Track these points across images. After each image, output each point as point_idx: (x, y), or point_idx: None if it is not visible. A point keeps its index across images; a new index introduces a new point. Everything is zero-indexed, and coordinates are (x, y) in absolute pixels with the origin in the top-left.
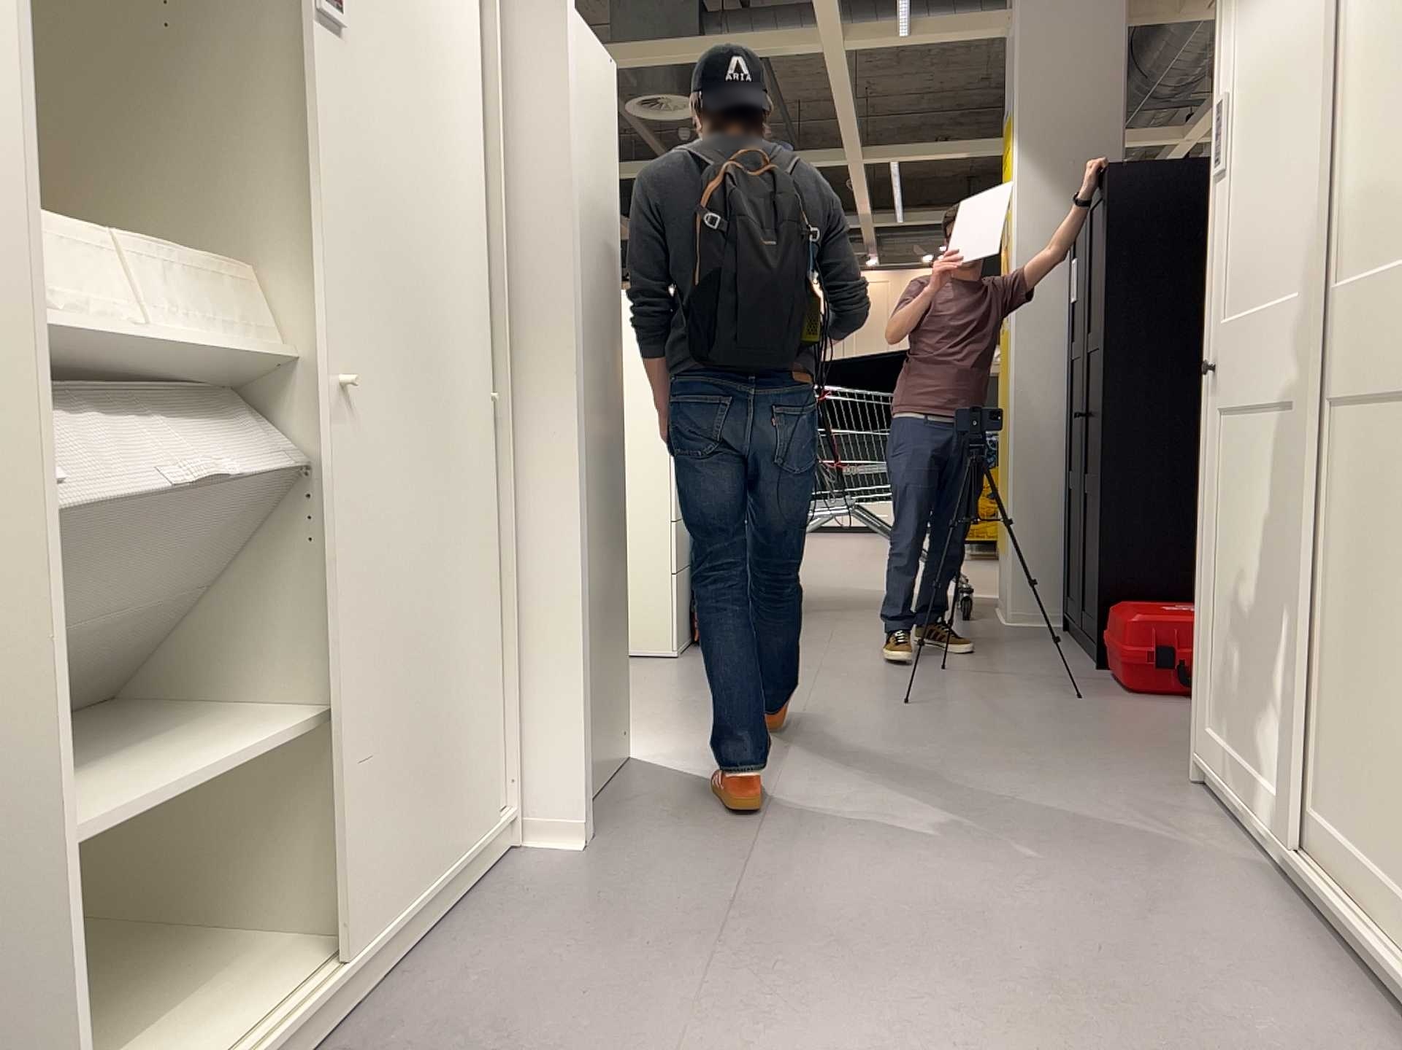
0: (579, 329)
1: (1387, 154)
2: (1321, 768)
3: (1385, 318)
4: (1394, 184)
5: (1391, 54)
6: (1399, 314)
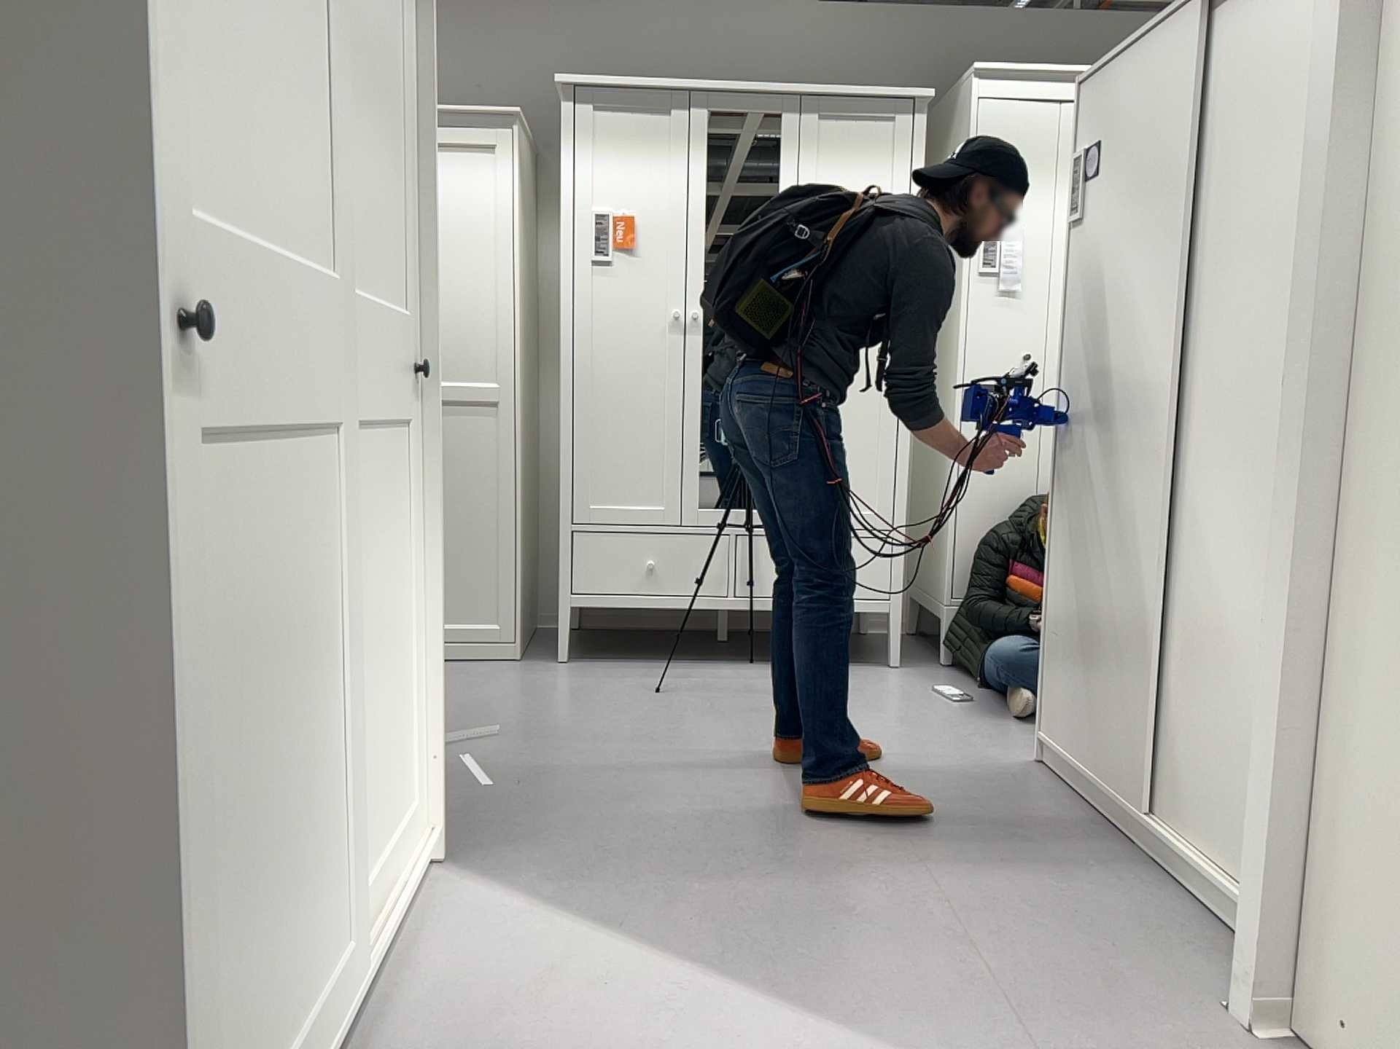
0: (1307, 333)
1: (363, 190)
2: (352, 850)
3: (375, 354)
4: (368, 226)
5: (361, 89)
6: (382, 355)
